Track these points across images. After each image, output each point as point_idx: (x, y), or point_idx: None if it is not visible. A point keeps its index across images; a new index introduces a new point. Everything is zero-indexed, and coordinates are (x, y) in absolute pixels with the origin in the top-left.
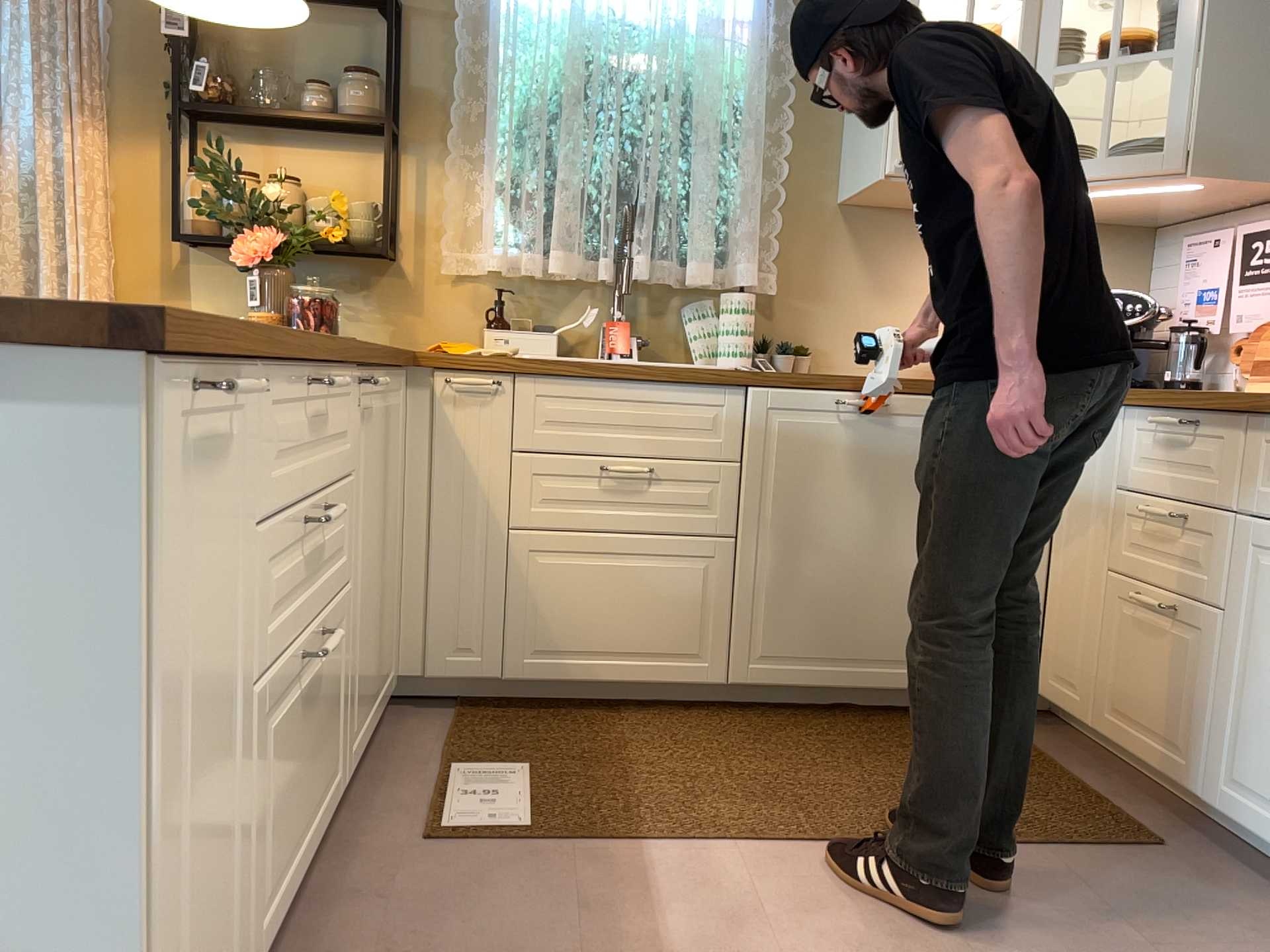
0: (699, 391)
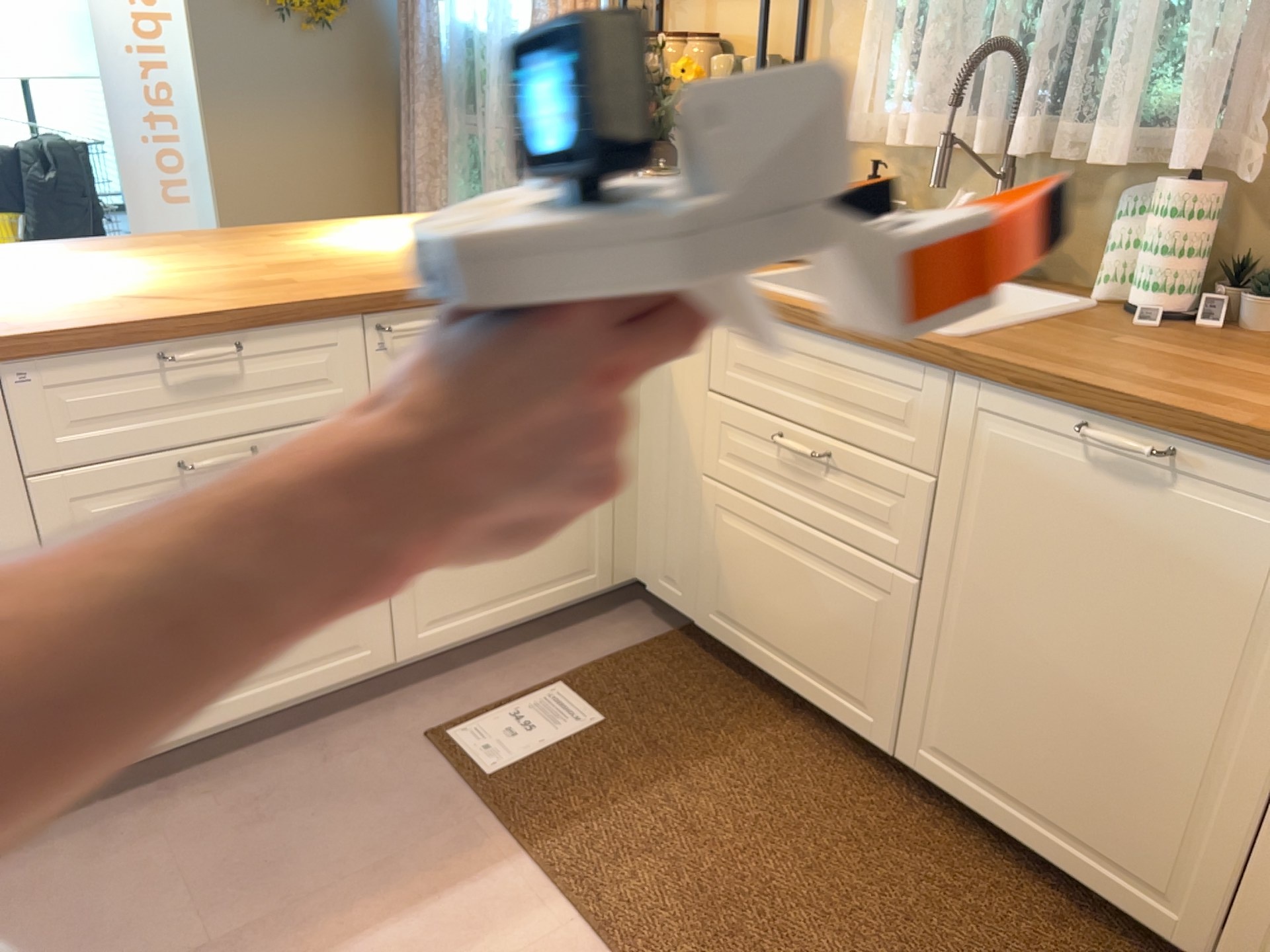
0: (892, 363)
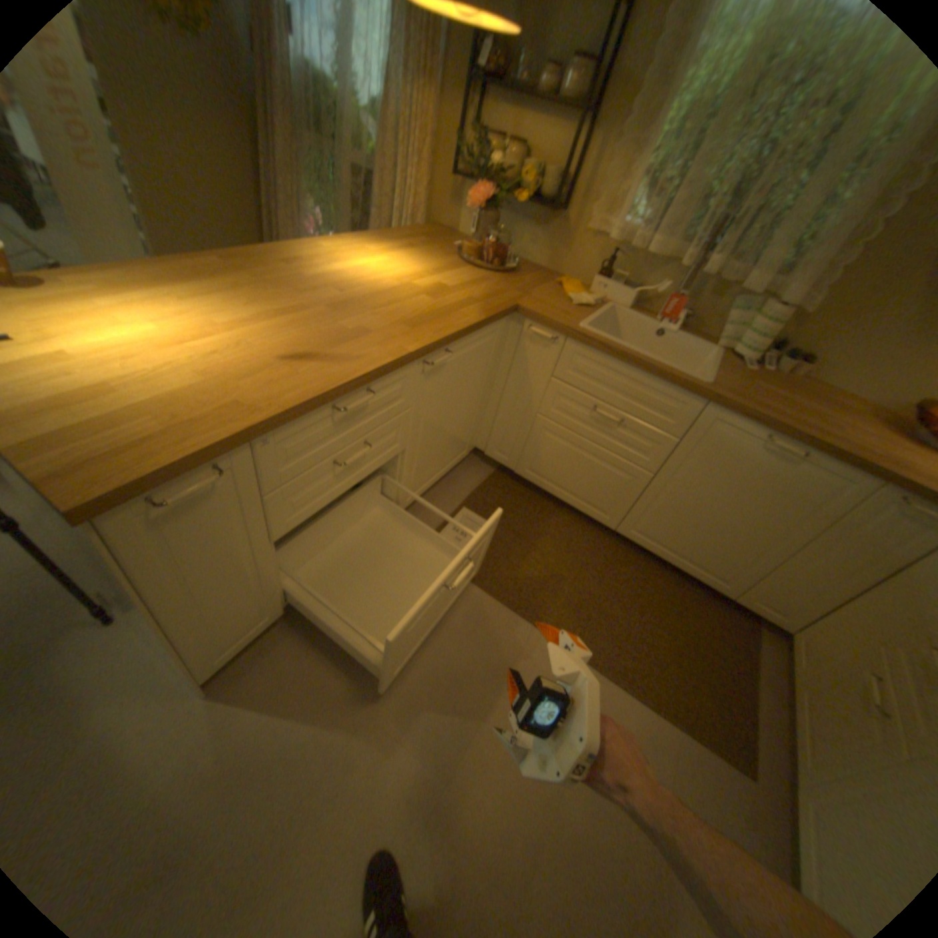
0: (675, 390)
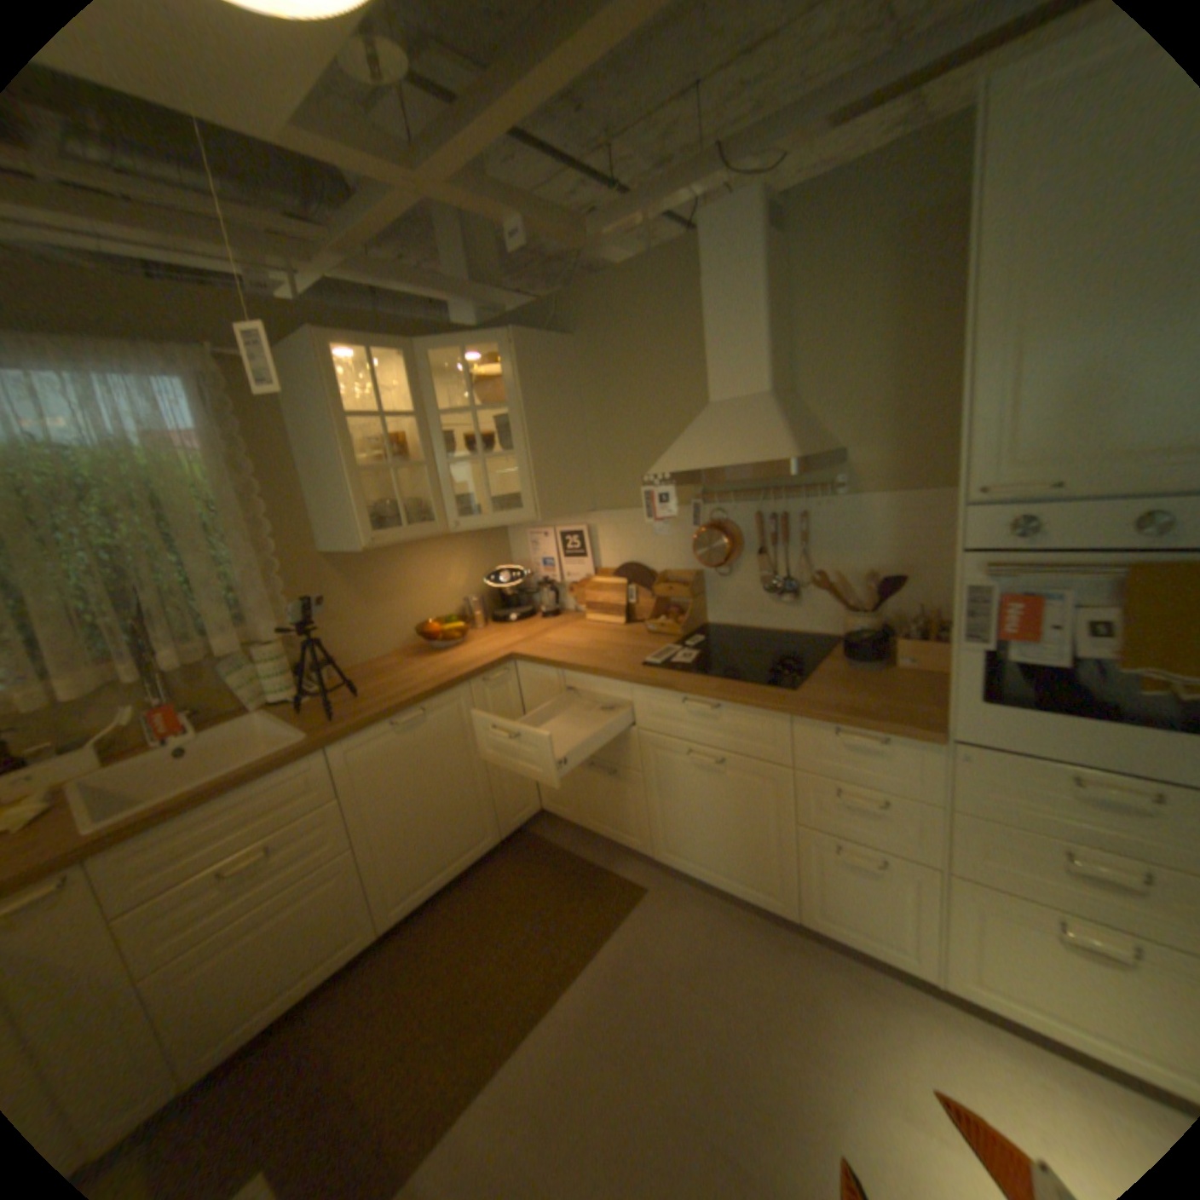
0: (283, 773)
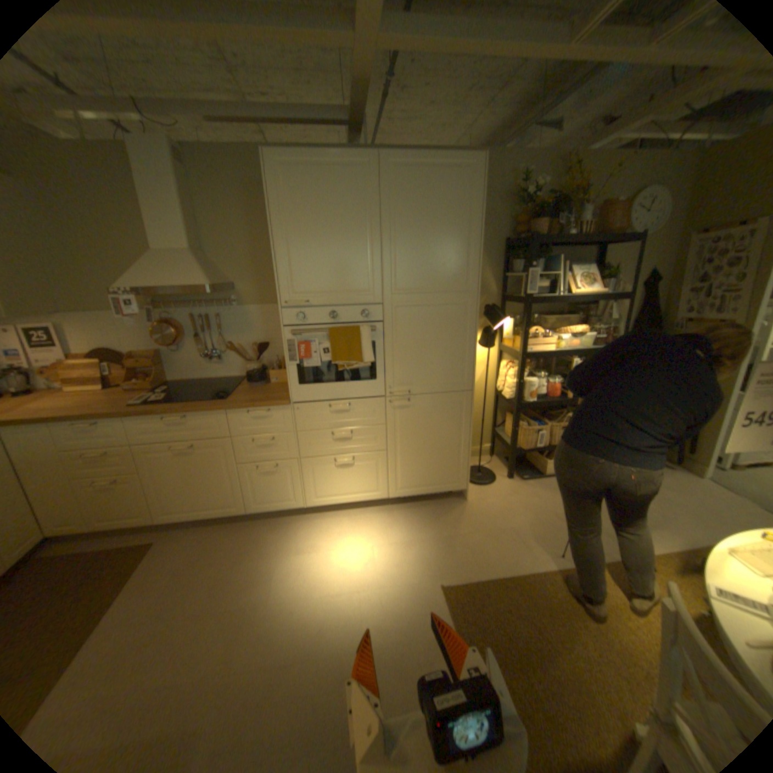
0: None
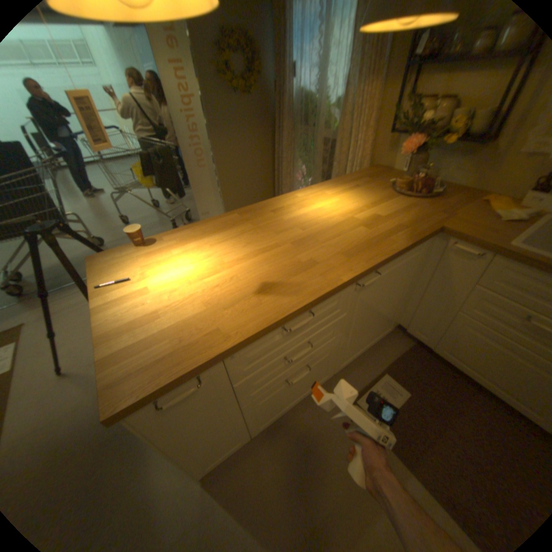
0: None
